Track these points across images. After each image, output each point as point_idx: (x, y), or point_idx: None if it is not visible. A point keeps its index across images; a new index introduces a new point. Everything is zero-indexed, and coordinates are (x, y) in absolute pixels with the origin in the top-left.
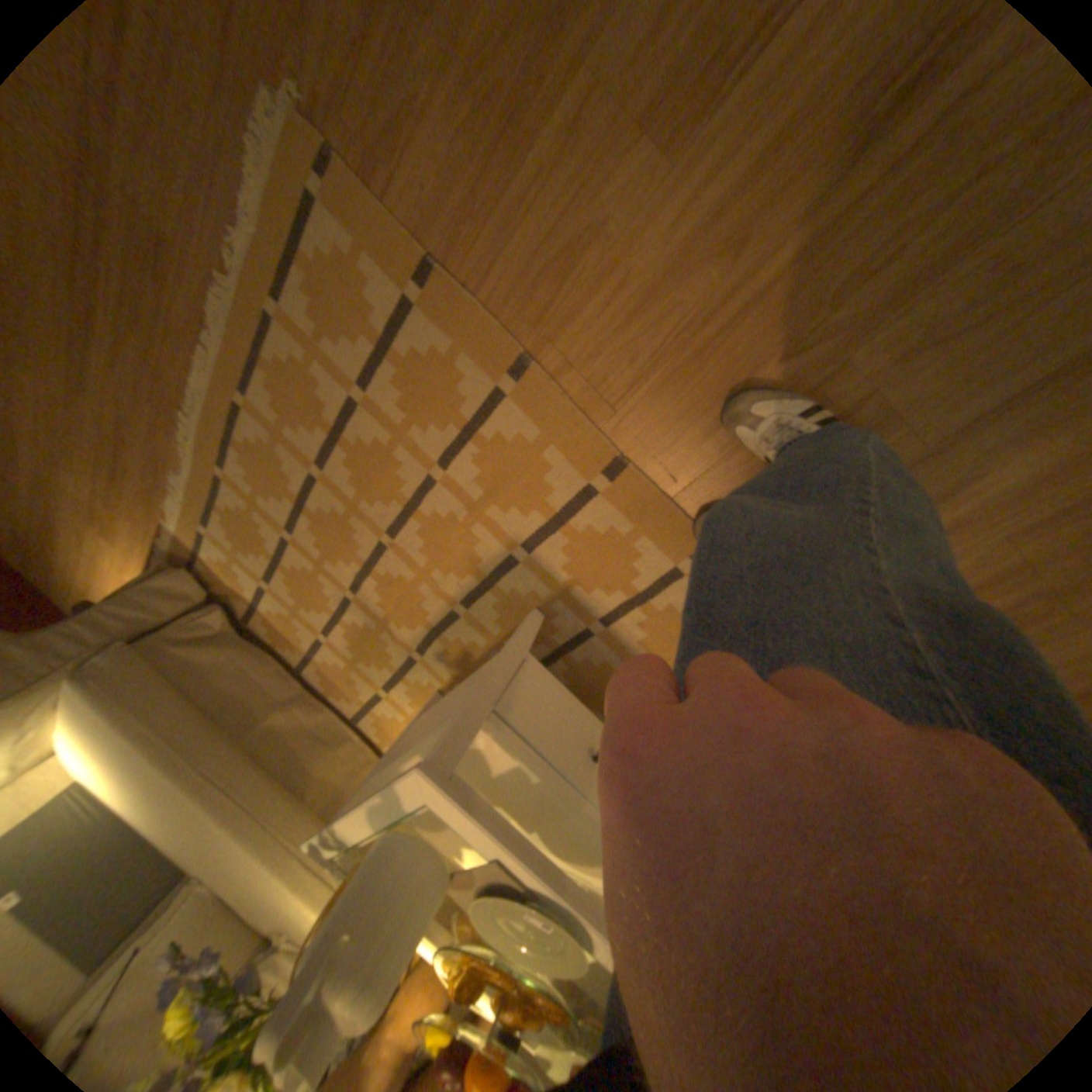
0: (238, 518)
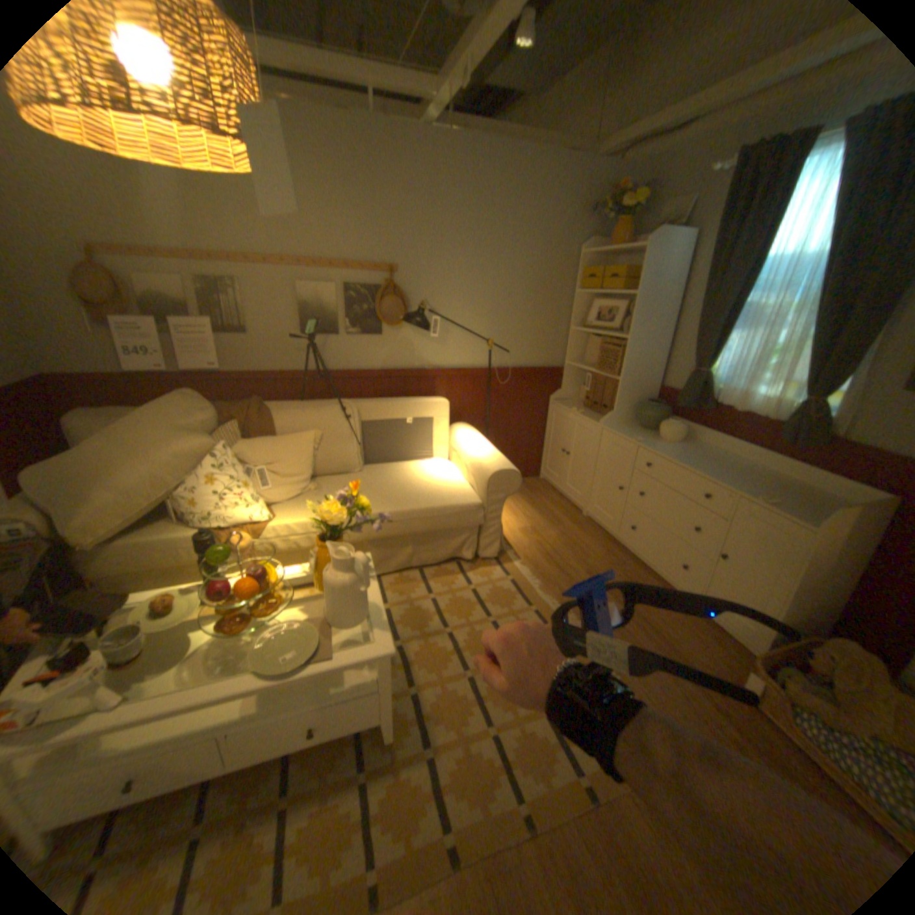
0: (507, 604)
